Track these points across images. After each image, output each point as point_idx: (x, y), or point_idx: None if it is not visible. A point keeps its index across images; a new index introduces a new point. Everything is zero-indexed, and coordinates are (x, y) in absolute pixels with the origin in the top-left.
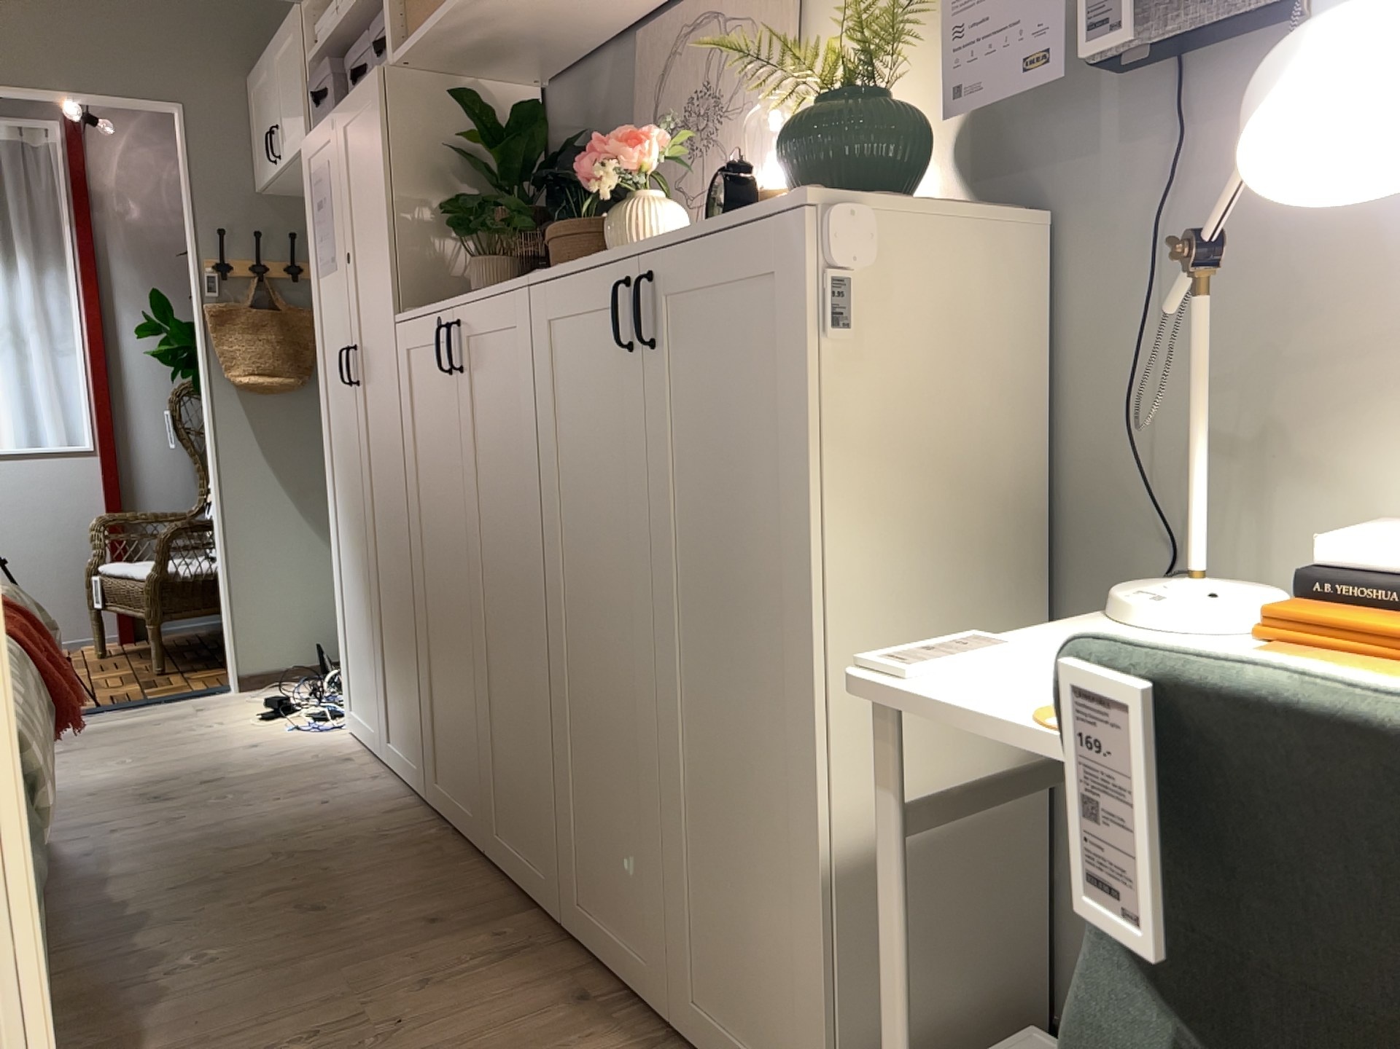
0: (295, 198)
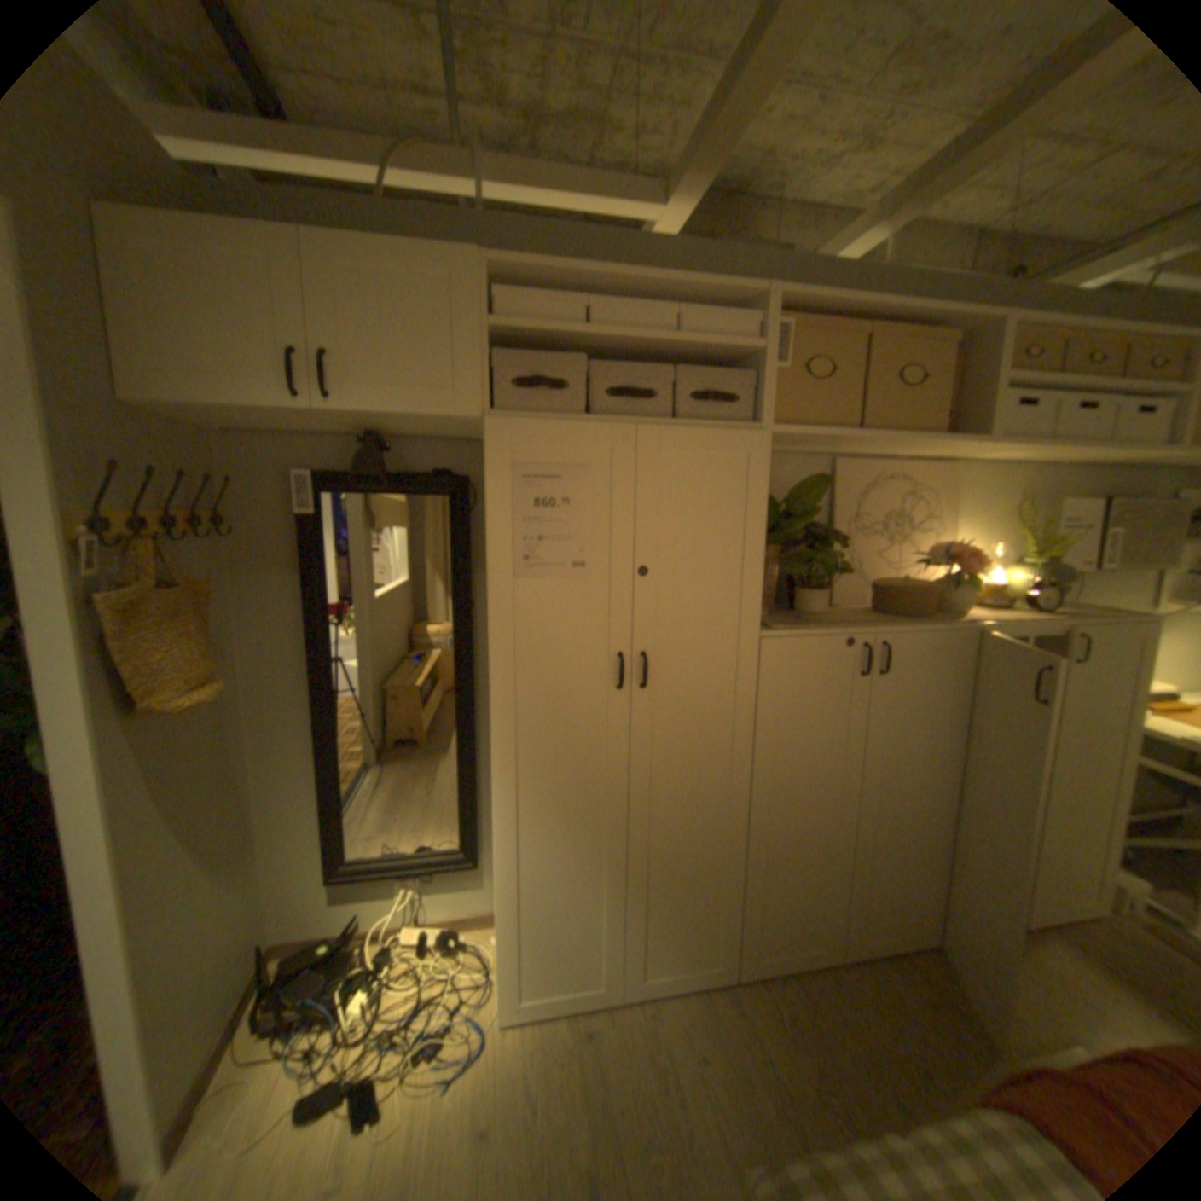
0: (160, 417)
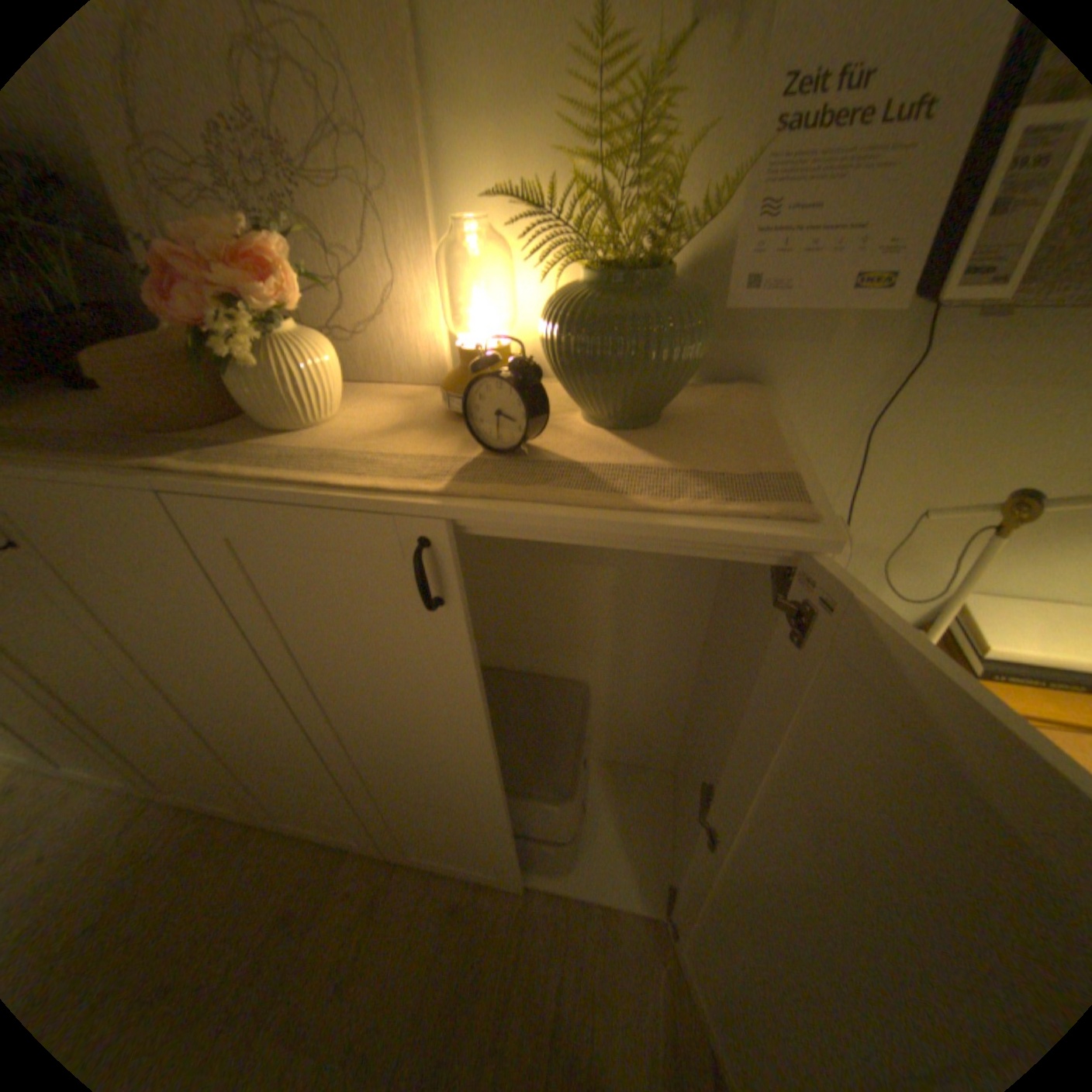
0: None
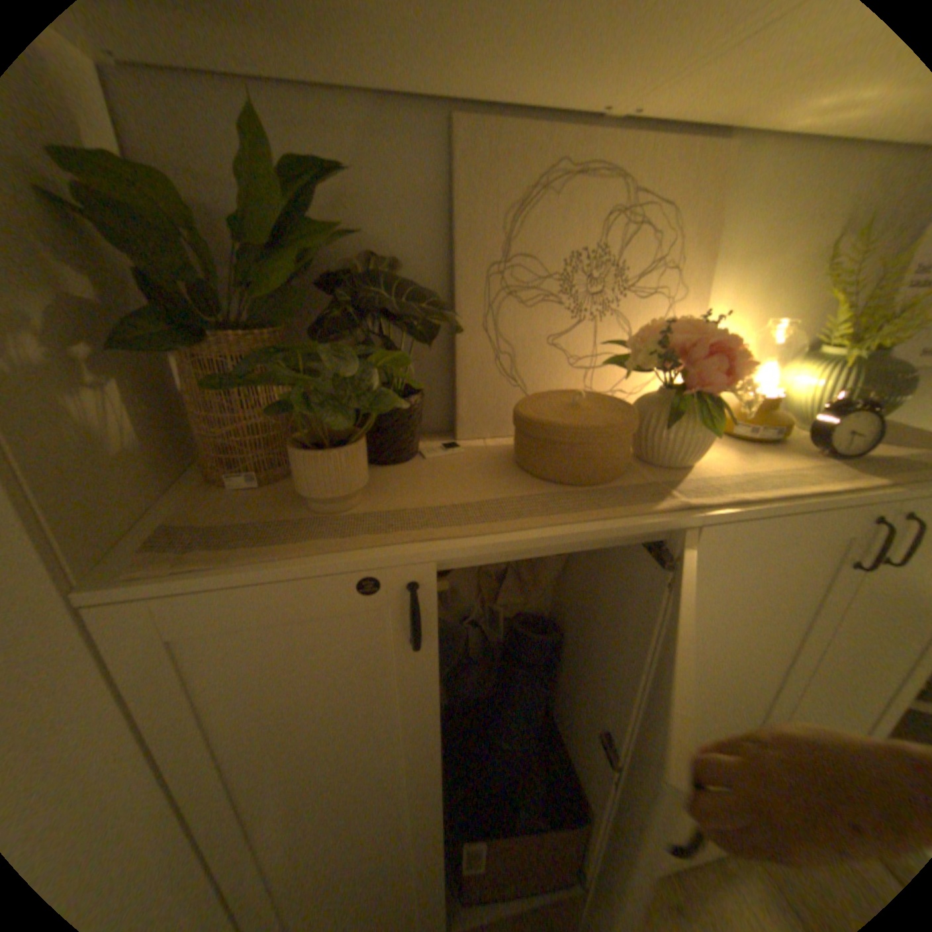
0: None
